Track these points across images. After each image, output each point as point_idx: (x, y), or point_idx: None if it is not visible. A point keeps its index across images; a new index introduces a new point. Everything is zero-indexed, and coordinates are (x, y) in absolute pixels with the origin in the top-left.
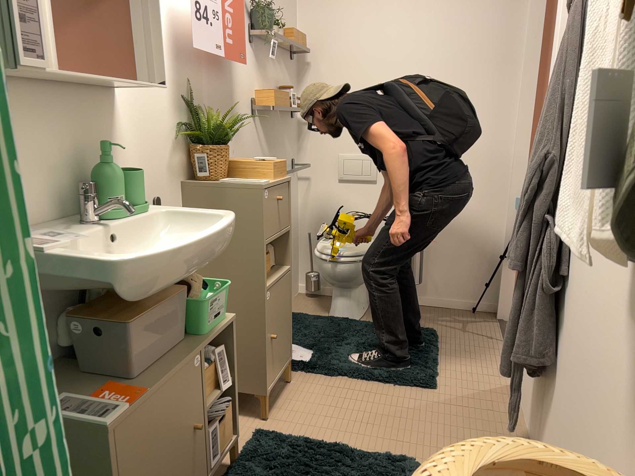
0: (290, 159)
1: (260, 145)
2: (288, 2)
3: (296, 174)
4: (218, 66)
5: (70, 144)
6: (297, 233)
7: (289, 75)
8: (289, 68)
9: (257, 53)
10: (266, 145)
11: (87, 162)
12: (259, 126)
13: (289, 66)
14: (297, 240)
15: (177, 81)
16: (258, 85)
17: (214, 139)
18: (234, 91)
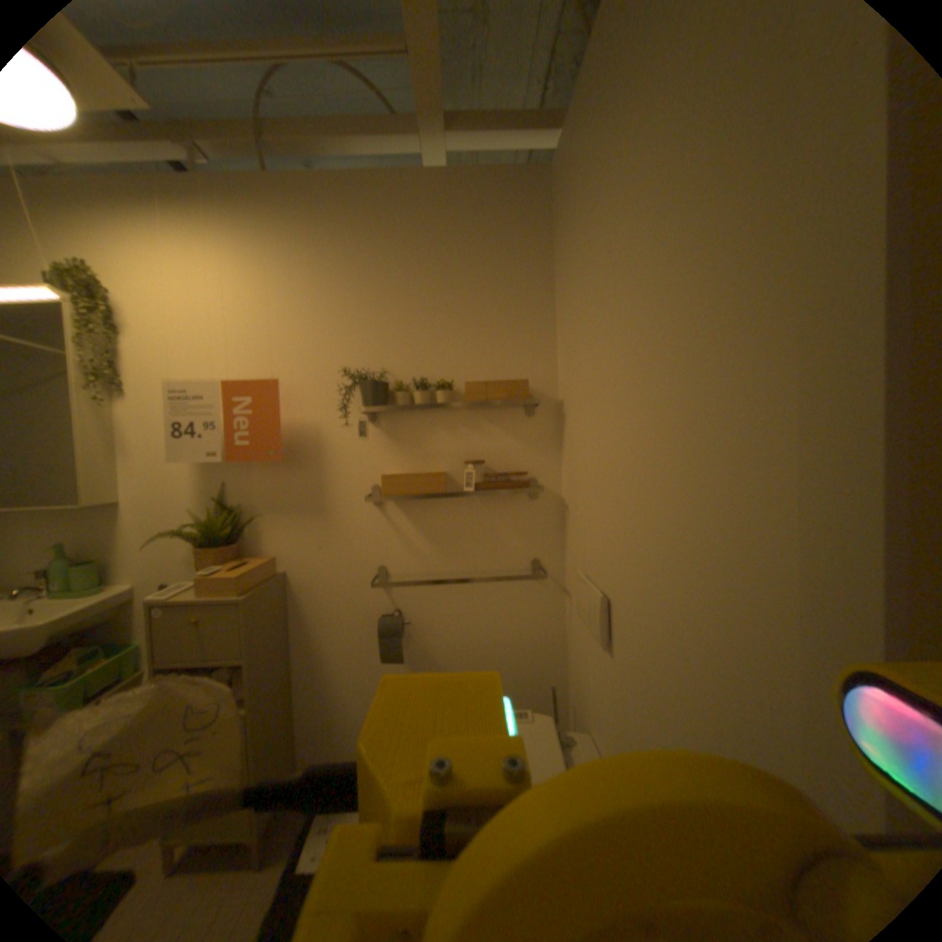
0: (525, 557)
1: (399, 538)
2: (517, 332)
3: (555, 582)
4: (285, 459)
5: (71, 541)
6: (558, 676)
7: (521, 434)
8: (520, 423)
9: (394, 426)
10: (422, 537)
11: (85, 553)
12: (398, 514)
13: (520, 421)
14: (559, 688)
15: (204, 485)
16: (395, 464)
17: (202, 540)
18: (322, 479)
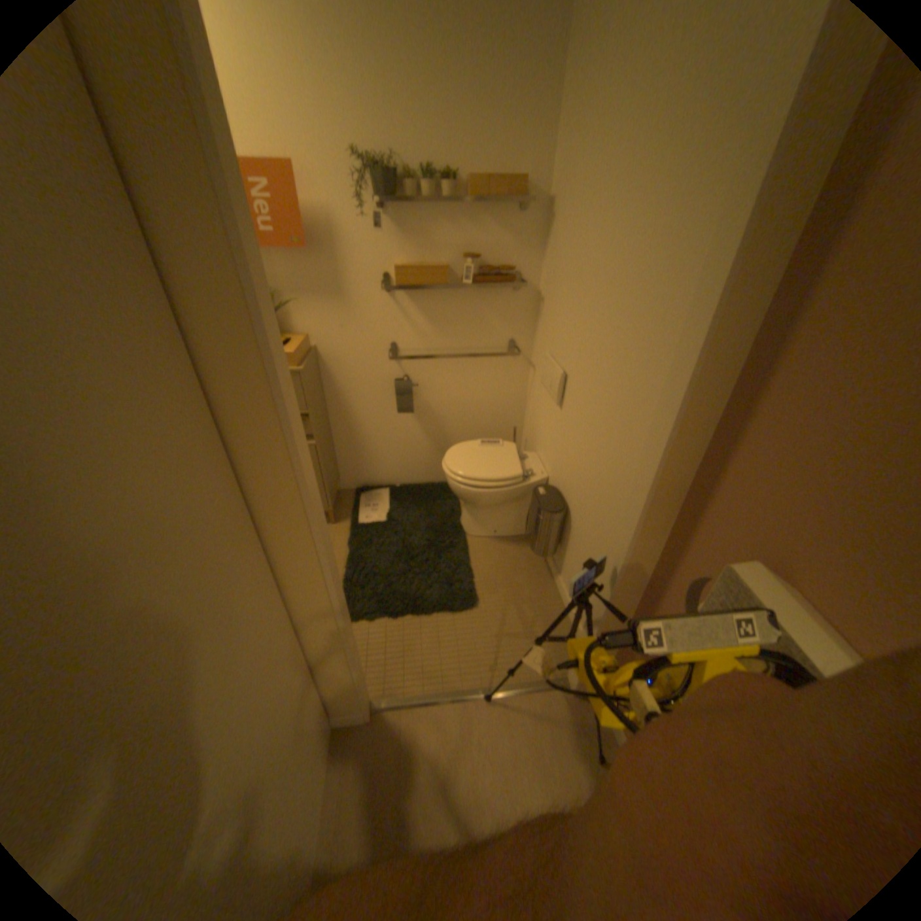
0: (505, 341)
1: (407, 323)
2: (523, 119)
3: (524, 360)
4: (304, 247)
5: None
6: (517, 423)
7: (513, 234)
8: (514, 222)
9: (402, 219)
10: (426, 323)
11: None
12: (406, 302)
13: (515, 220)
14: (516, 430)
15: None
16: (404, 257)
17: None
18: (340, 269)
